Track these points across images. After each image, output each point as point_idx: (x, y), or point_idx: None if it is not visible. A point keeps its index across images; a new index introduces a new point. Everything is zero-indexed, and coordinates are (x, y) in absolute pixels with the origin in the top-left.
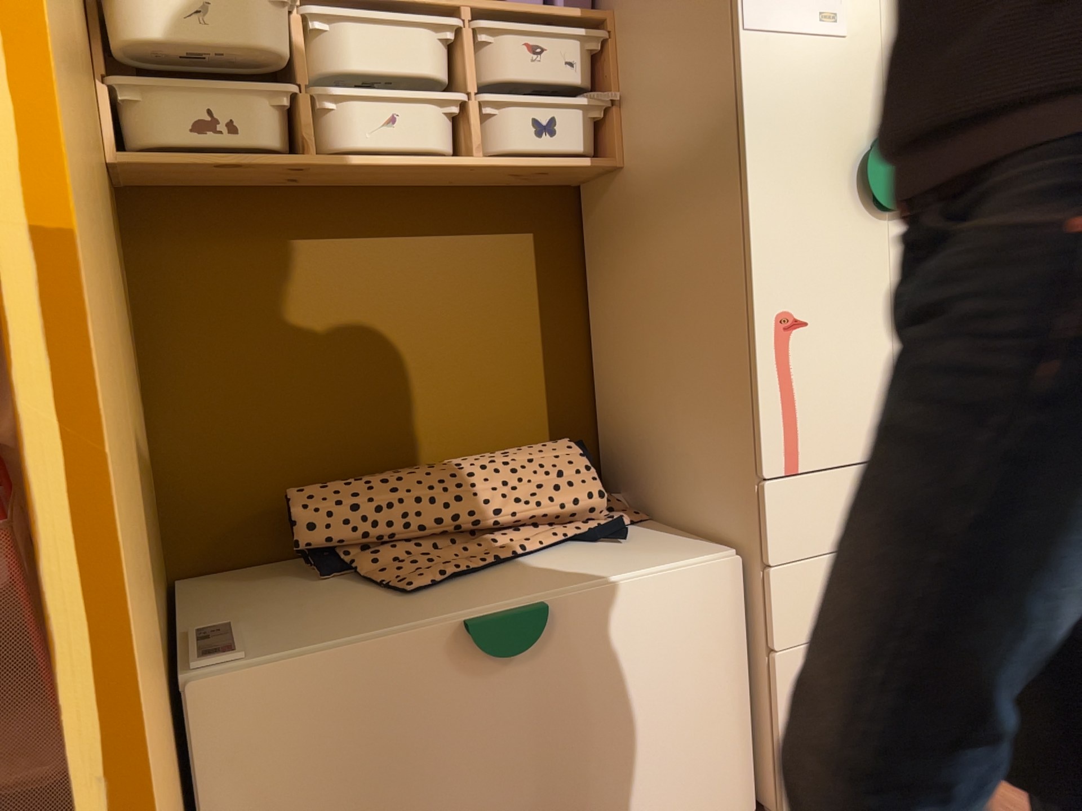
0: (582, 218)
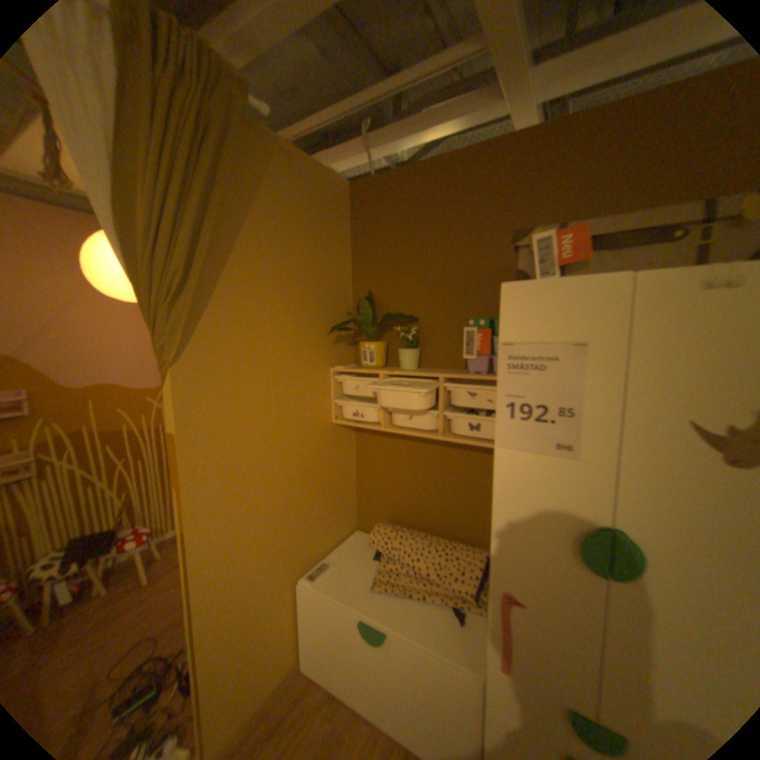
0: None
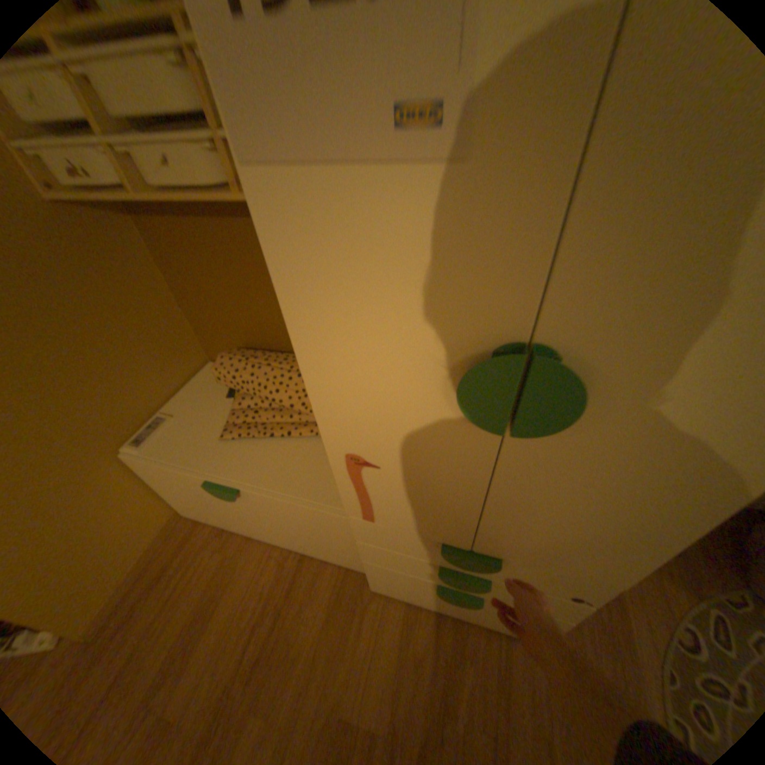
0: None
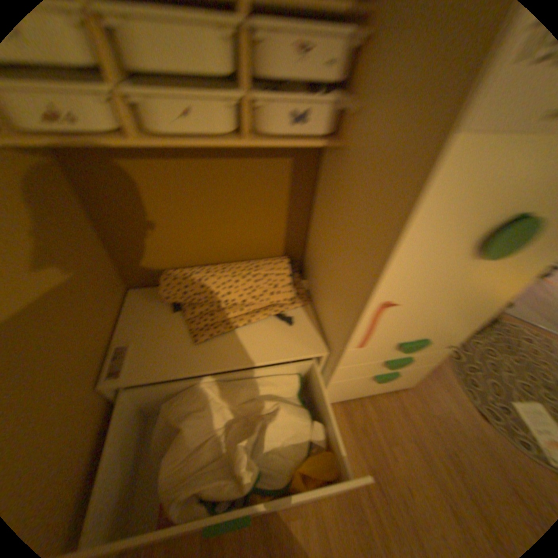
0: (322, 152)
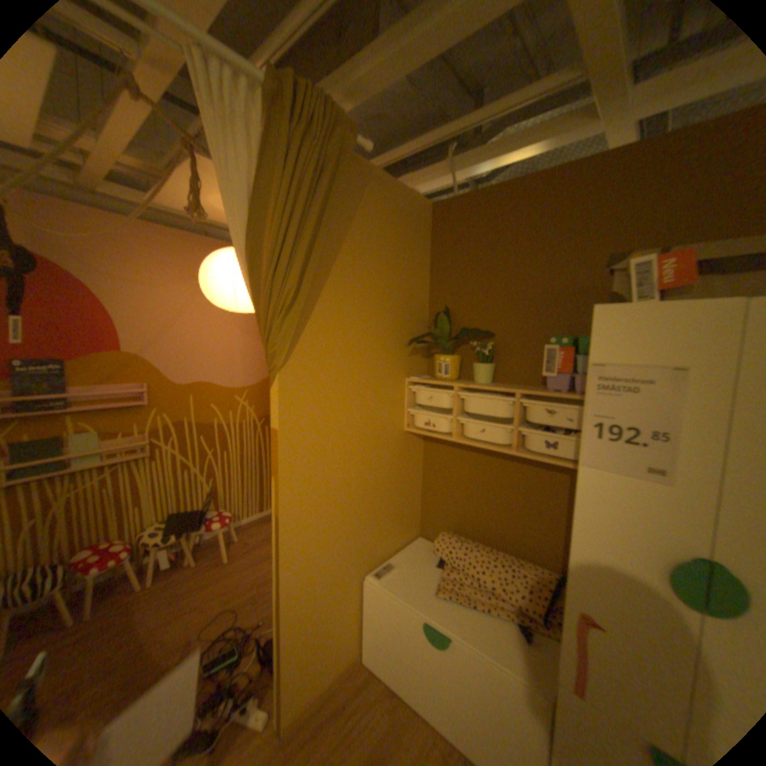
0: None
